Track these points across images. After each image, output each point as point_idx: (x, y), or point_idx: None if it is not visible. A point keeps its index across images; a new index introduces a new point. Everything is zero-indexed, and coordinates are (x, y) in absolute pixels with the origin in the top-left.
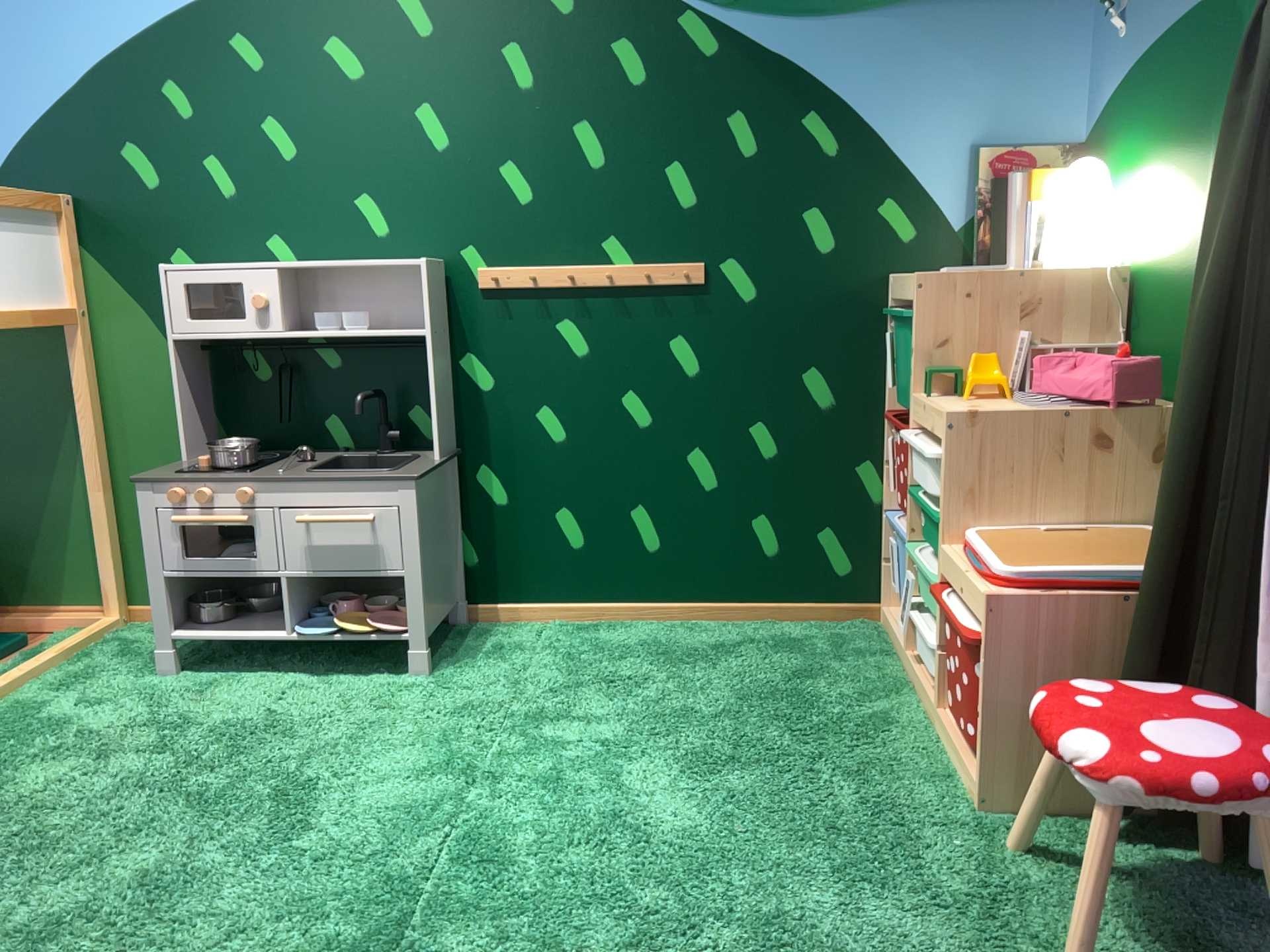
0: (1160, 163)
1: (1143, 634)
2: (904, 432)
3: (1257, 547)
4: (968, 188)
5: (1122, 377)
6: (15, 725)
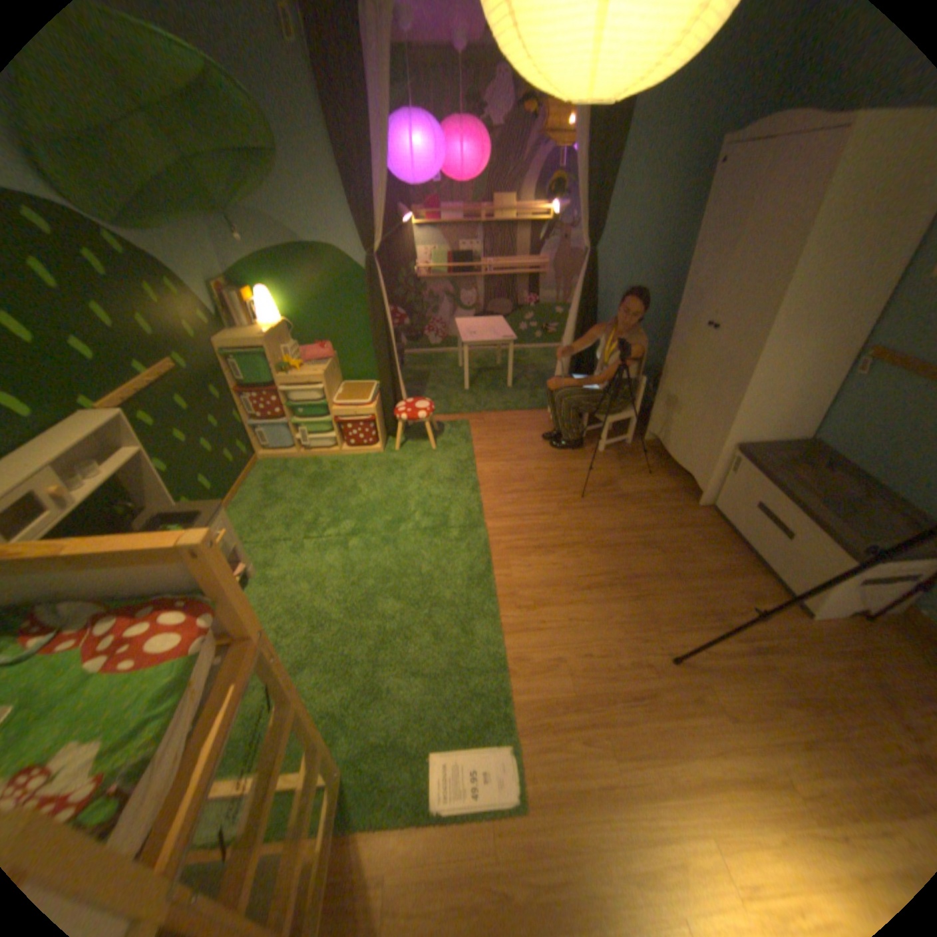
0: (286, 288)
1: (387, 399)
2: (271, 391)
3: (395, 373)
4: (209, 299)
5: (332, 350)
6: (242, 747)
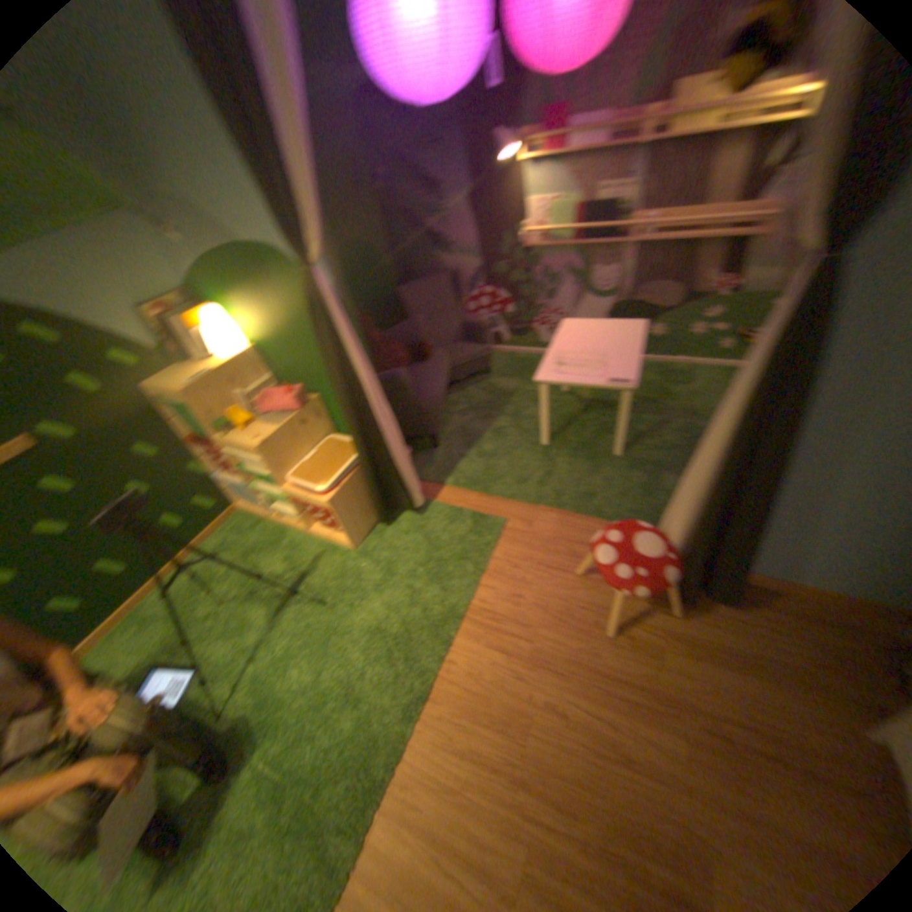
0: (243, 308)
1: (365, 481)
2: (213, 453)
3: (381, 445)
4: (144, 330)
5: (296, 402)
6: None
